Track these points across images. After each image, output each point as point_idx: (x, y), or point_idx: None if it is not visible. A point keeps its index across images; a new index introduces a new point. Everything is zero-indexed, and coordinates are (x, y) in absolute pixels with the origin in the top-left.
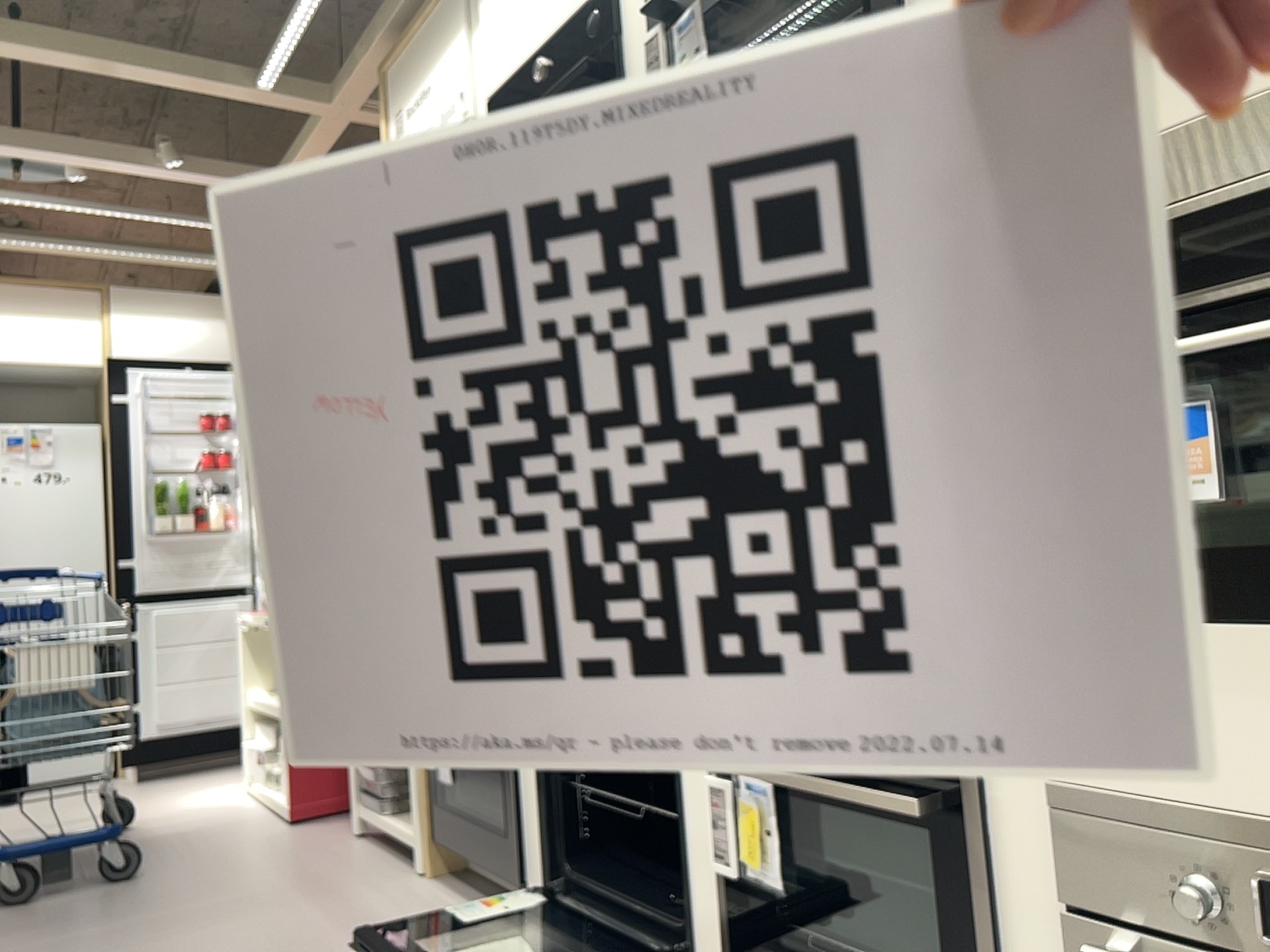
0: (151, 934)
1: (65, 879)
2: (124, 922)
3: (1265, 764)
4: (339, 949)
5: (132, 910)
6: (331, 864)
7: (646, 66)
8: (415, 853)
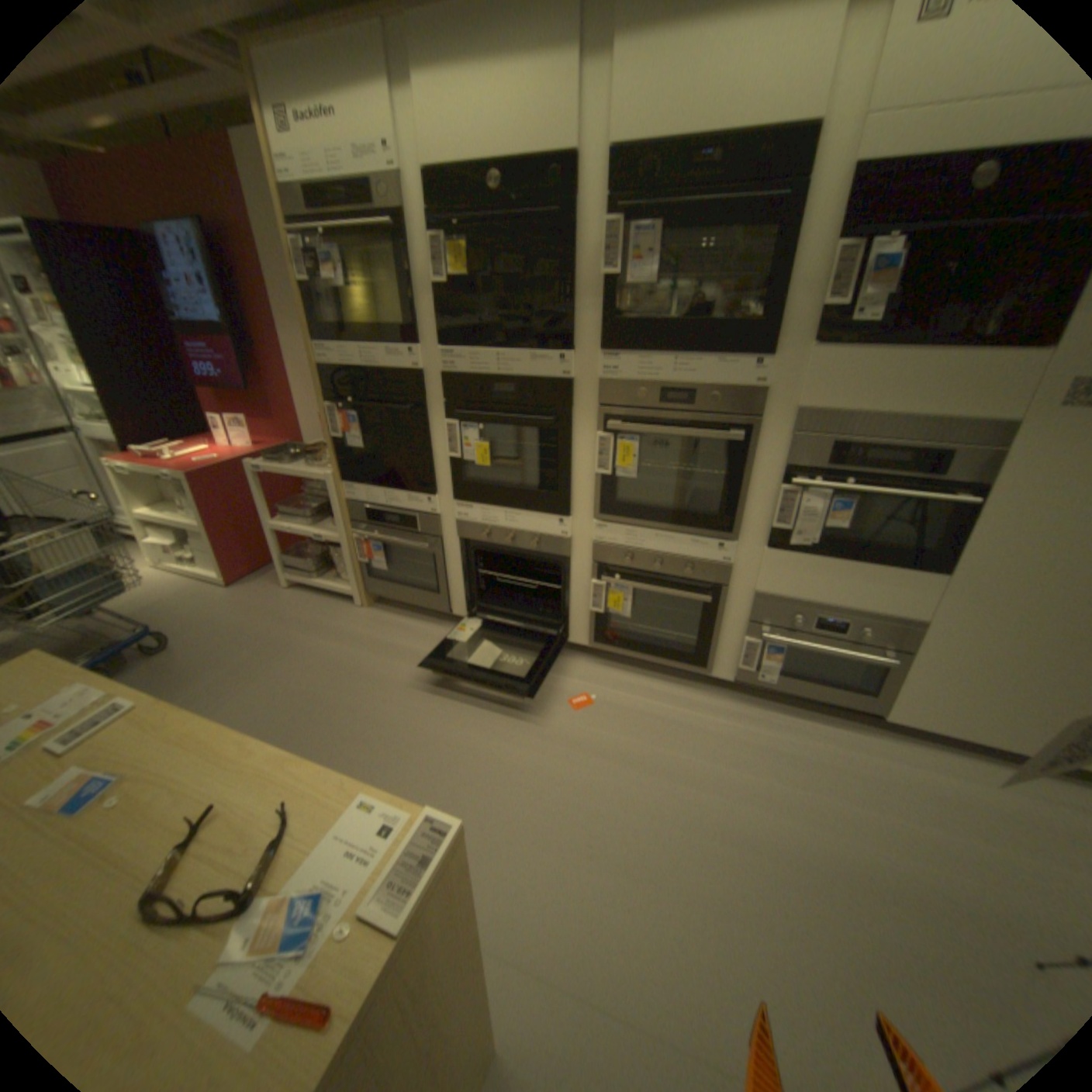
0: (242, 682)
1: (108, 664)
2: (209, 680)
3: (827, 592)
4: (370, 661)
5: (202, 671)
6: (295, 612)
7: (603, 237)
8: (355, 600)
